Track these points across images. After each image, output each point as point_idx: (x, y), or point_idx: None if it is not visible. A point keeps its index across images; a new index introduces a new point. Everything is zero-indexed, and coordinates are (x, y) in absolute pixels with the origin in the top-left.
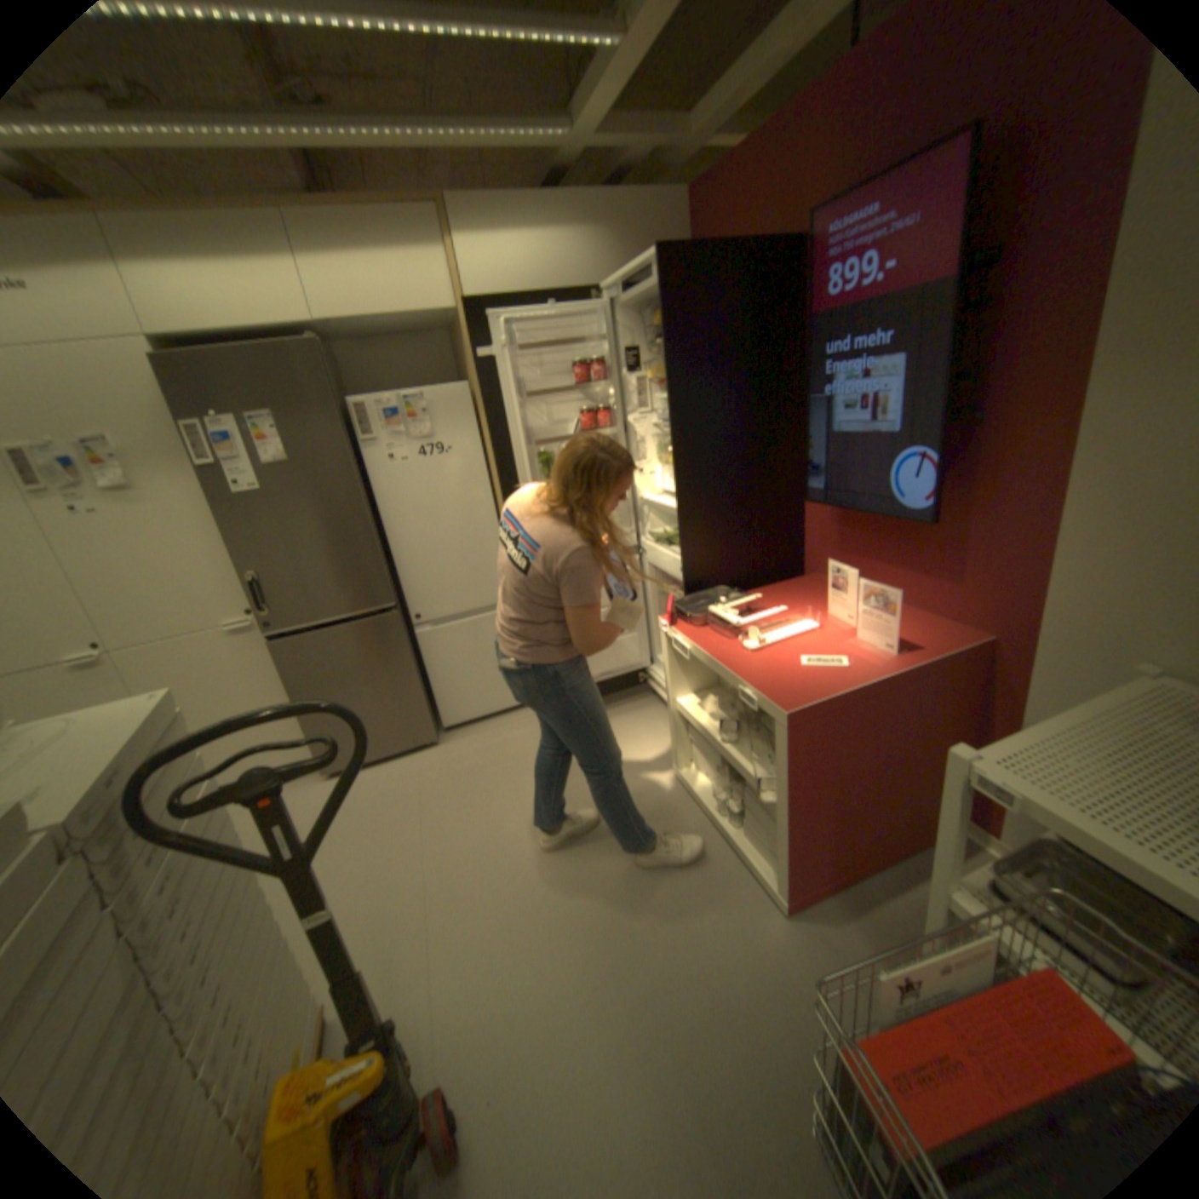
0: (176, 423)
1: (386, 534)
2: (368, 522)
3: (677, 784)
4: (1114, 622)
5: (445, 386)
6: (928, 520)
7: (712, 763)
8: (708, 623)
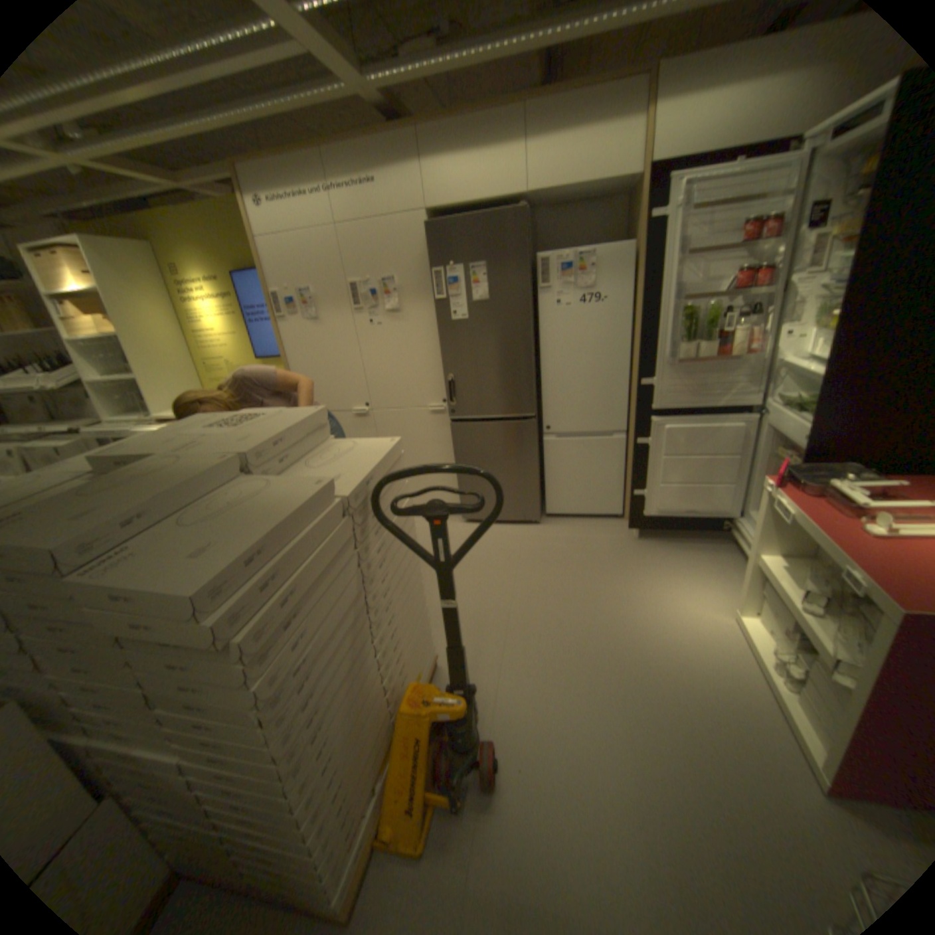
0: (431, 270)
1: (540, 362)
2: (531, 351)
3: (737, 629)
4: None
5: (615, 244)
6: None
7: (784, 625)
8: (826, 495)
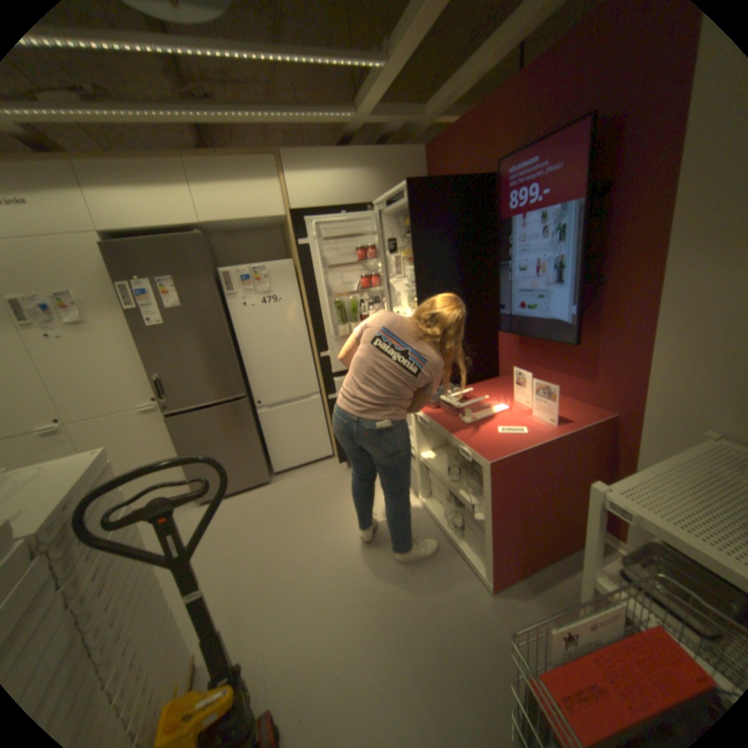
0: (114, 284)
1: (240, 351)
2: (230, 344)
3: (422, 509)
4: (690, 406)
5: (278, 262)
6: (574, 343)
7: (443, 494)
8: (440, 406)
